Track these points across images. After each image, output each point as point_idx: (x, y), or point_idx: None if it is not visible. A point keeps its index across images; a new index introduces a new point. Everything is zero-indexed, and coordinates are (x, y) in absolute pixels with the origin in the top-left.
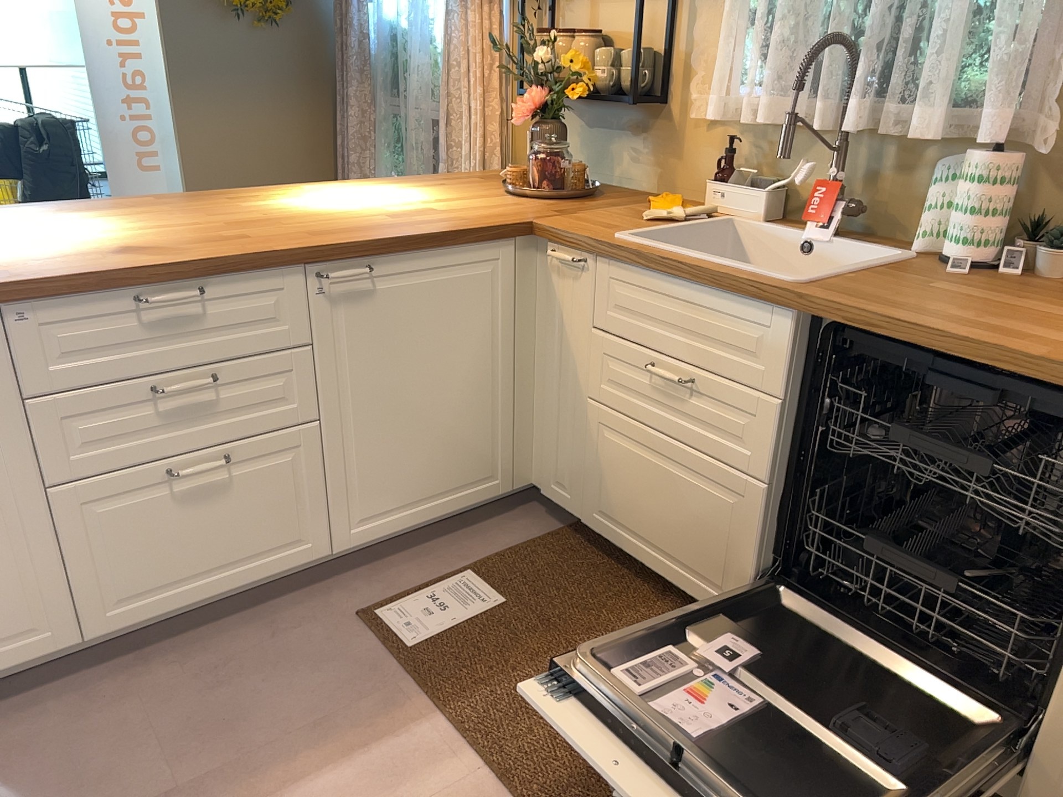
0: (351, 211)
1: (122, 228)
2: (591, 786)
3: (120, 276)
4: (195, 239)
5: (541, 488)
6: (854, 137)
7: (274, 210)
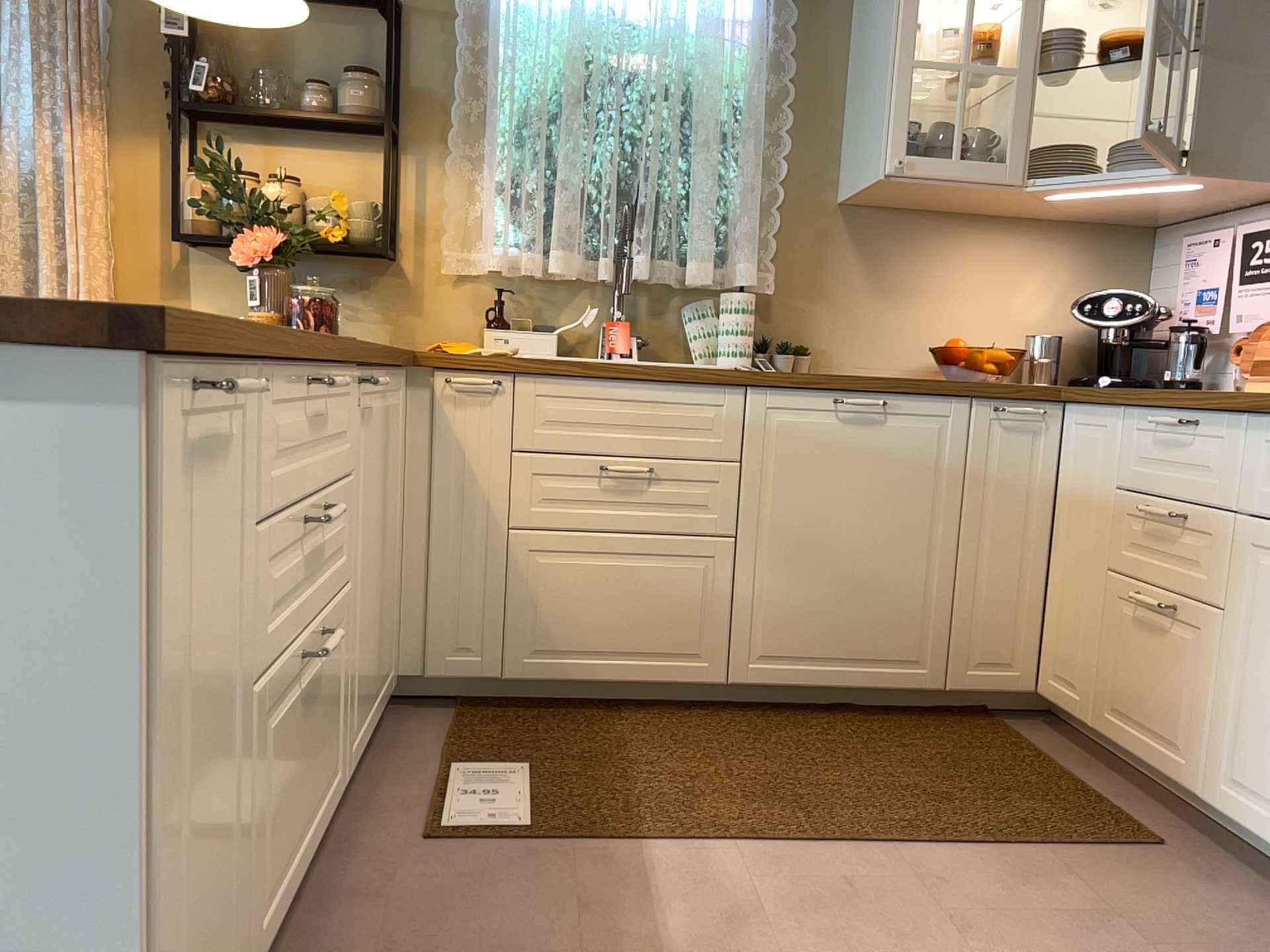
0: None
1: None
2: (796, 811)
3: (301, 347)
4: None
5: (416, 675)
6: (614, 287)
7: None
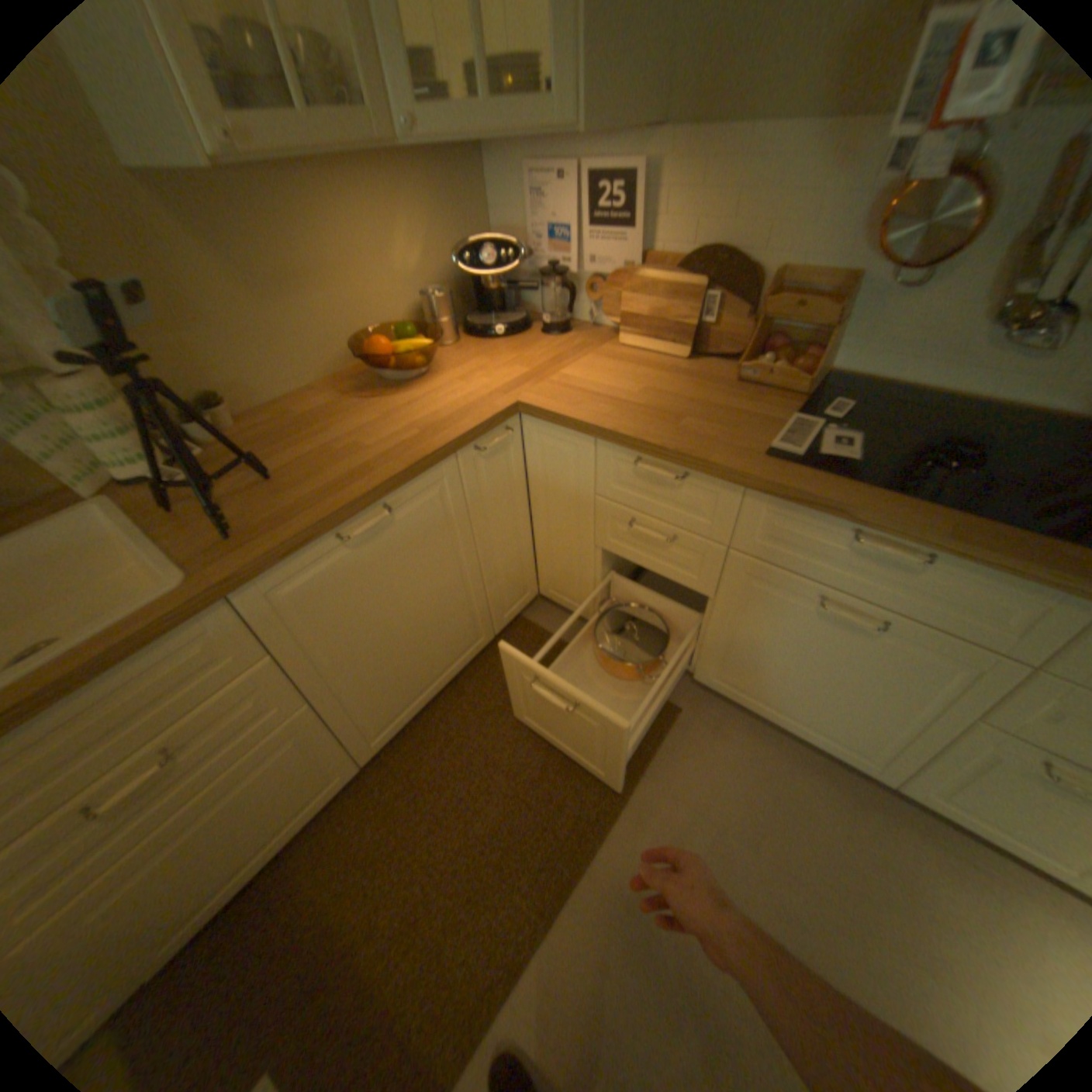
0: None
1: None
2: (508, 888)
3: None
4: None
5: None
6: None
7: None
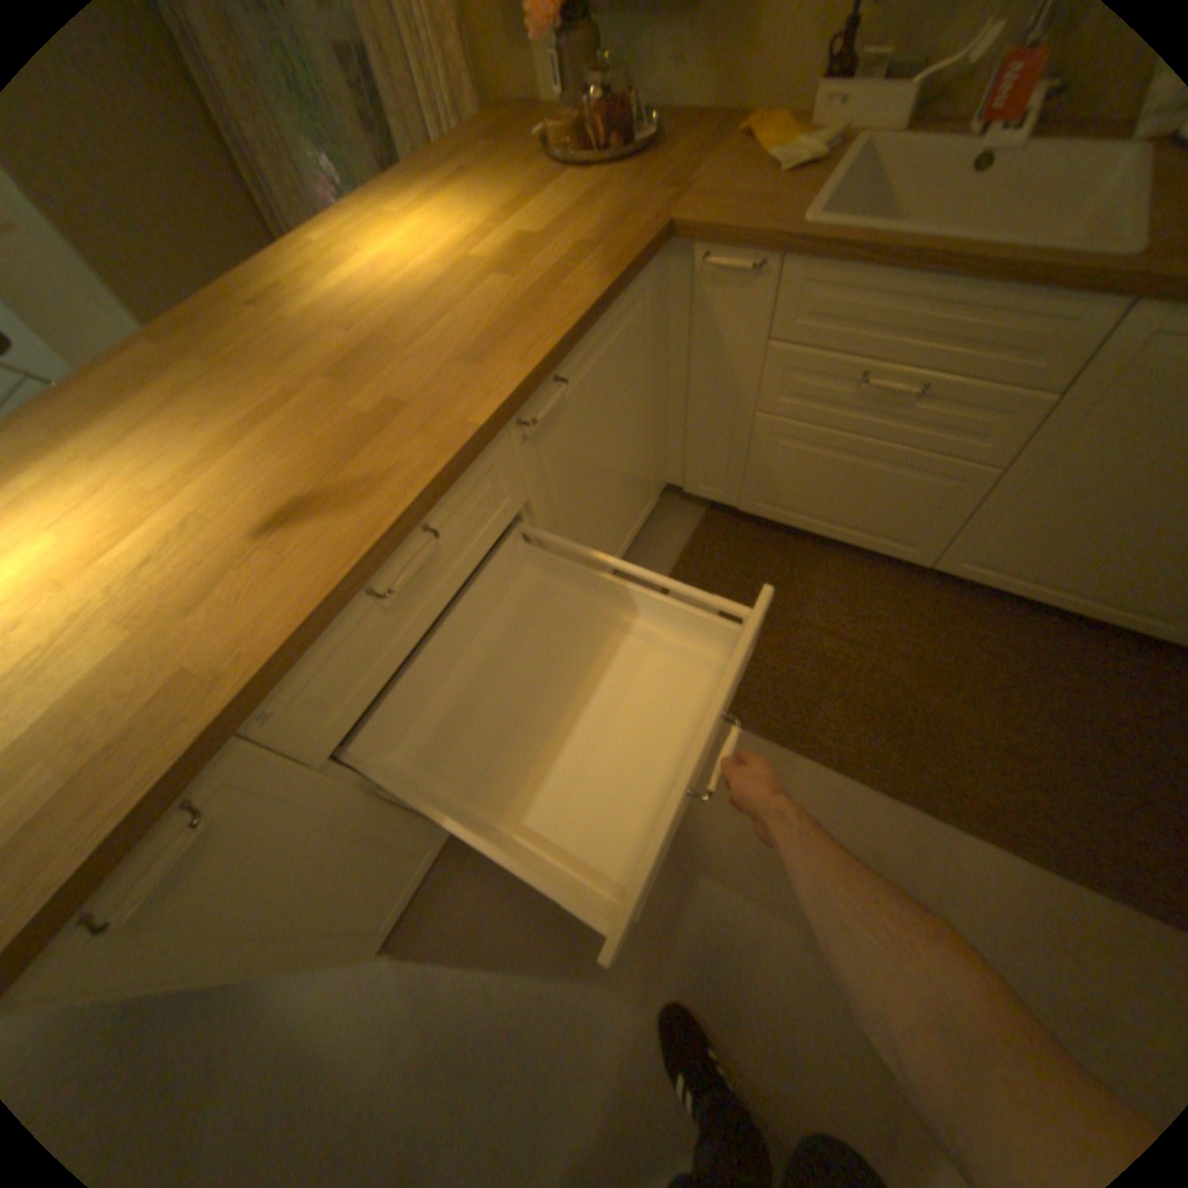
0: (437, 276)
1: (193, 447)
2: (899, 745)
3: (341, 589)
4: (335, 440)
5: (679, 486)
6: None
7: (341, 313)
